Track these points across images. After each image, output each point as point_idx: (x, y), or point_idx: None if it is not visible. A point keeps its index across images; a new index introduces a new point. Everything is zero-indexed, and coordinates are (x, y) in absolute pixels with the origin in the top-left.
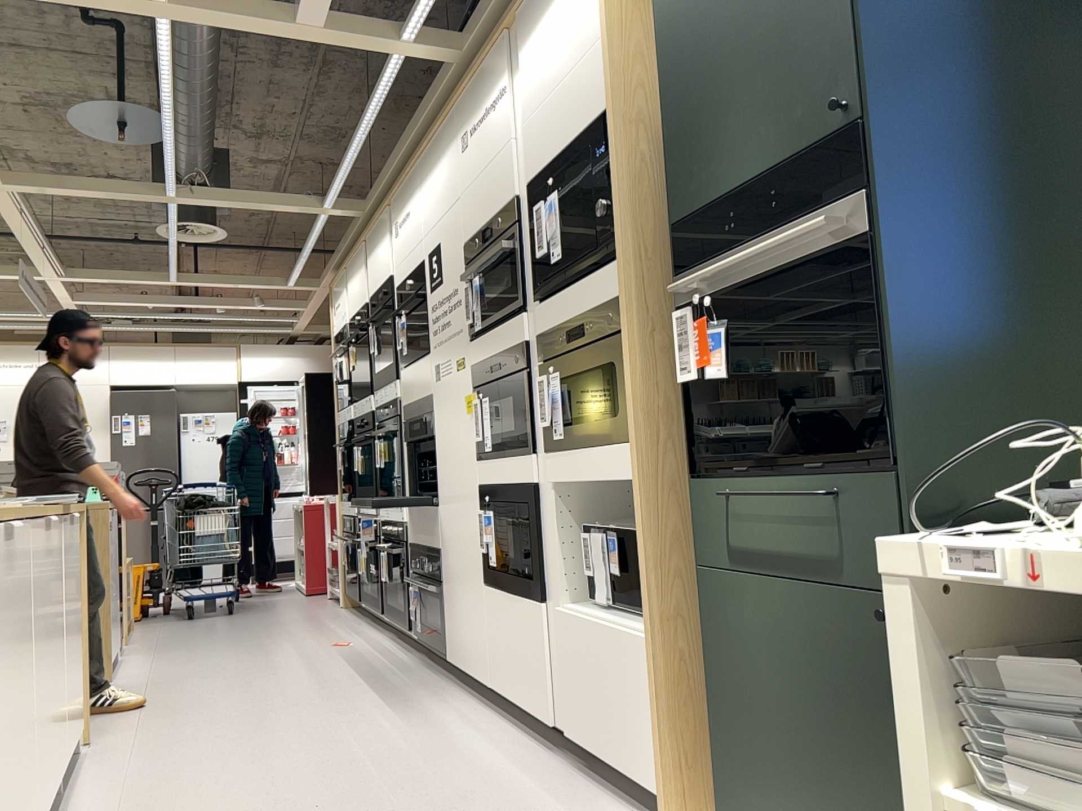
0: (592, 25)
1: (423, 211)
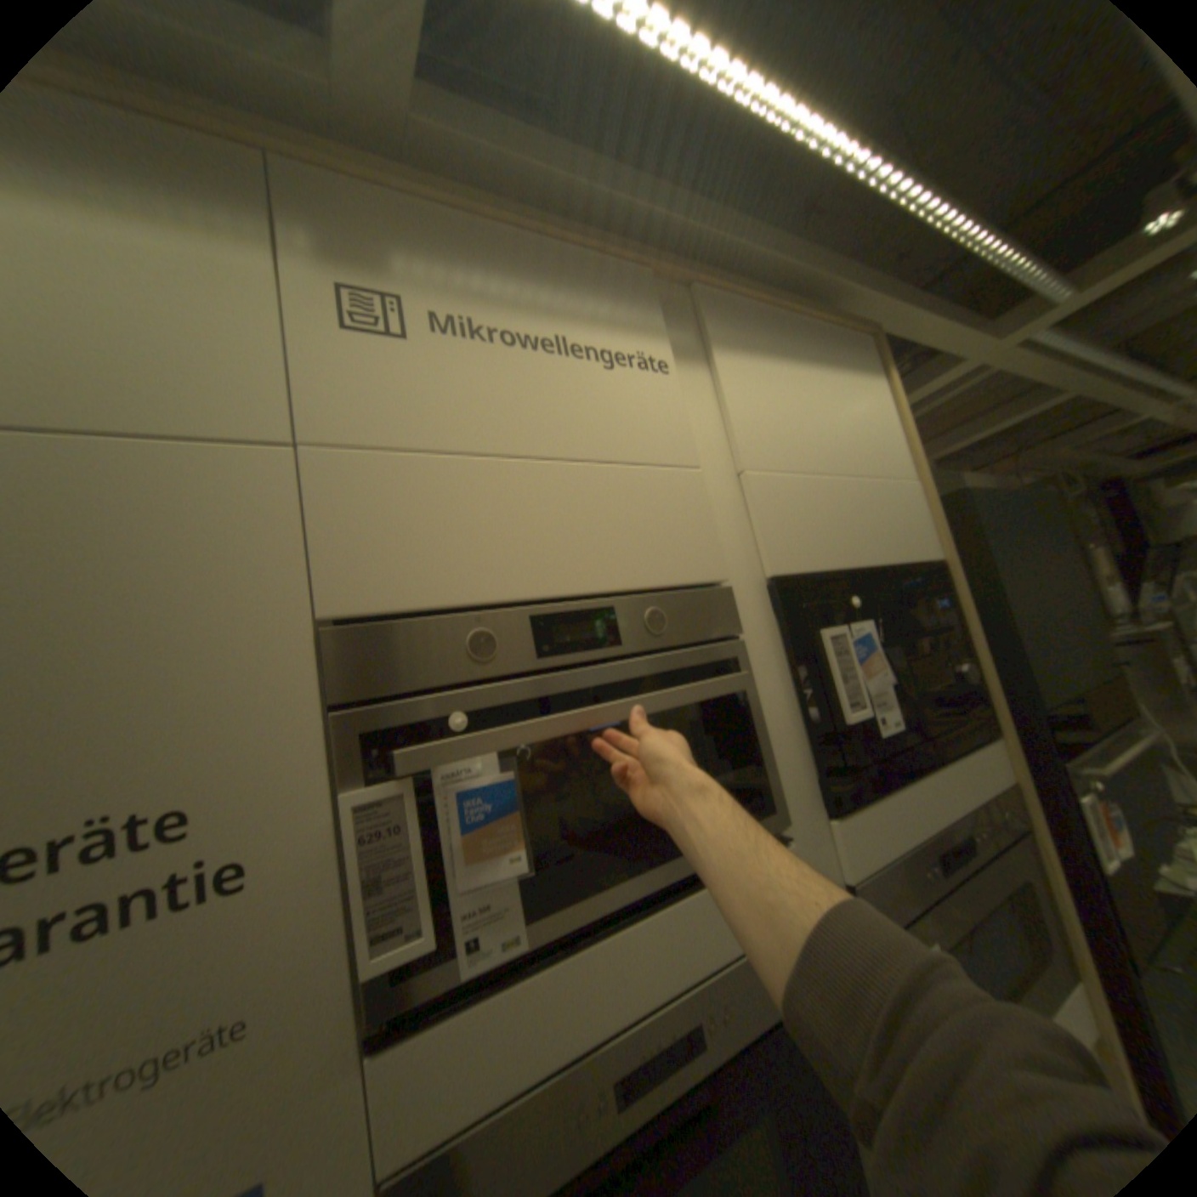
0: (893, 453)
1: None
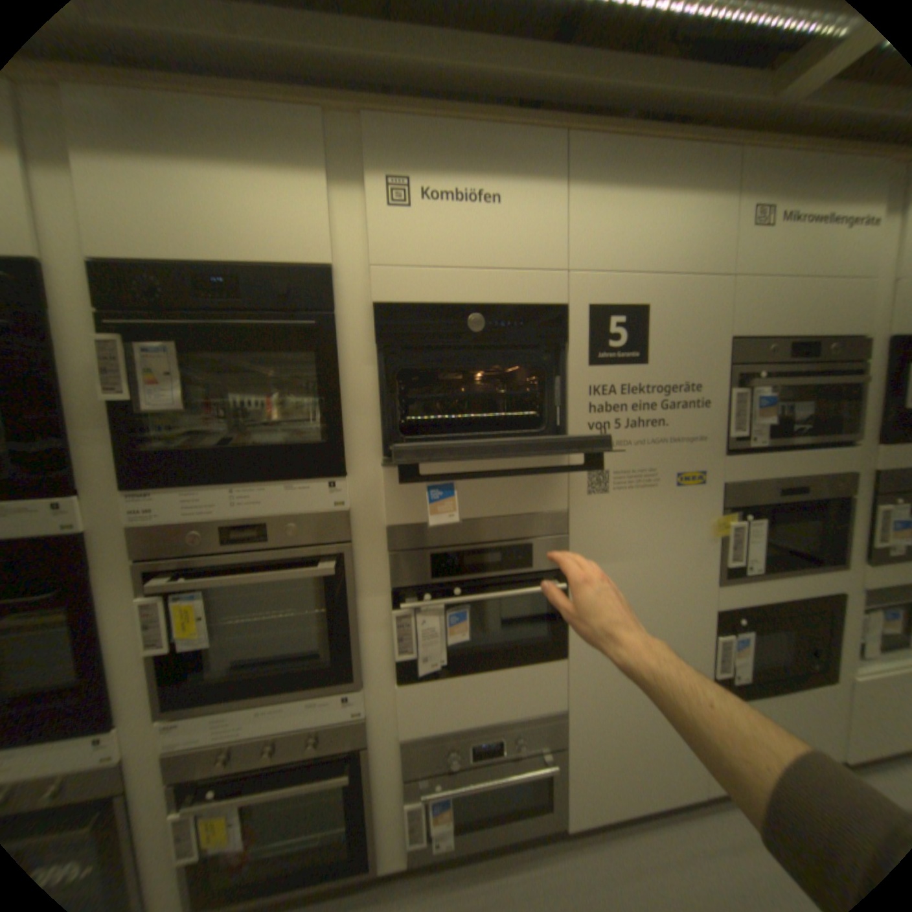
0: None
1: (583, 231)
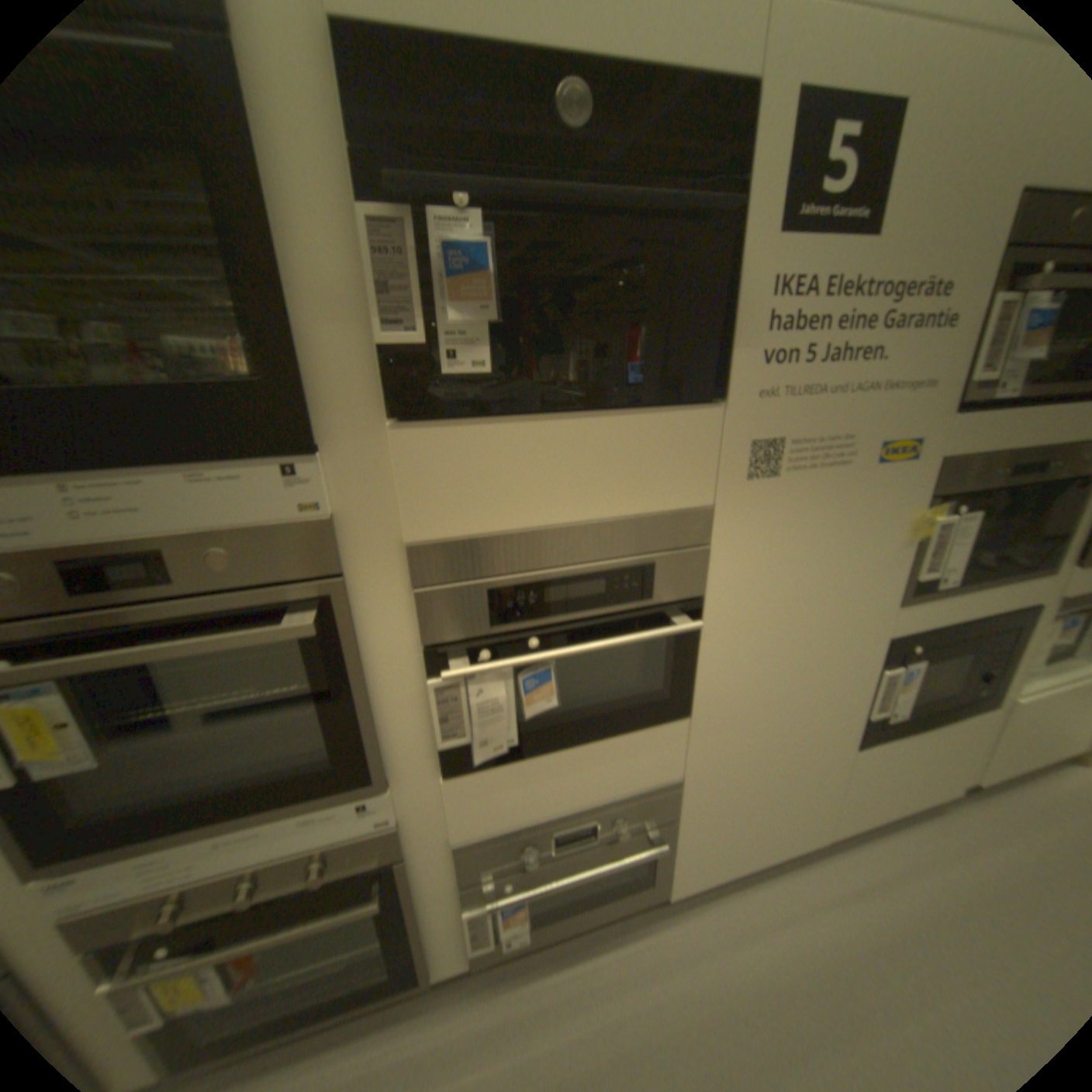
0: None
1: None
